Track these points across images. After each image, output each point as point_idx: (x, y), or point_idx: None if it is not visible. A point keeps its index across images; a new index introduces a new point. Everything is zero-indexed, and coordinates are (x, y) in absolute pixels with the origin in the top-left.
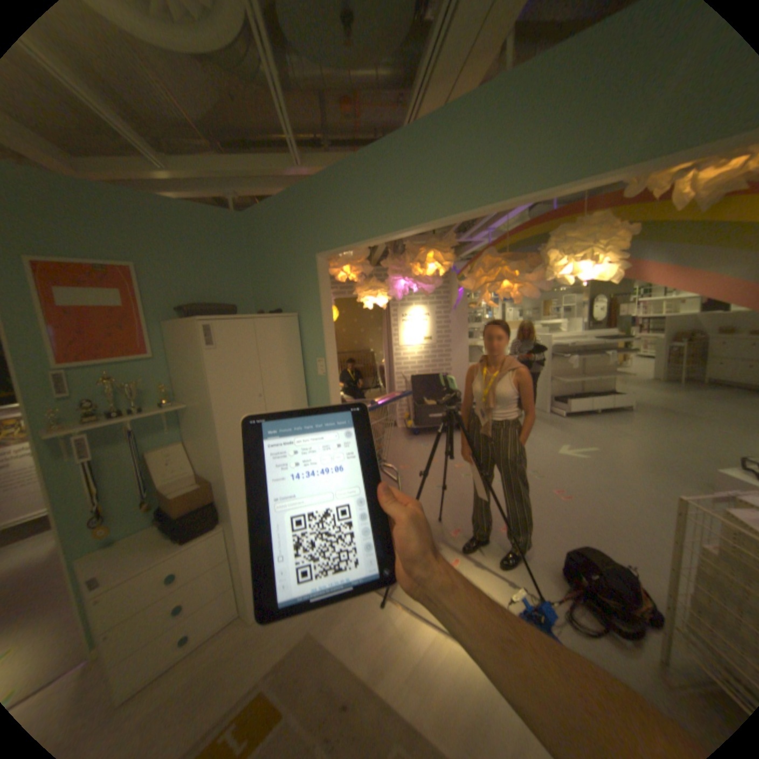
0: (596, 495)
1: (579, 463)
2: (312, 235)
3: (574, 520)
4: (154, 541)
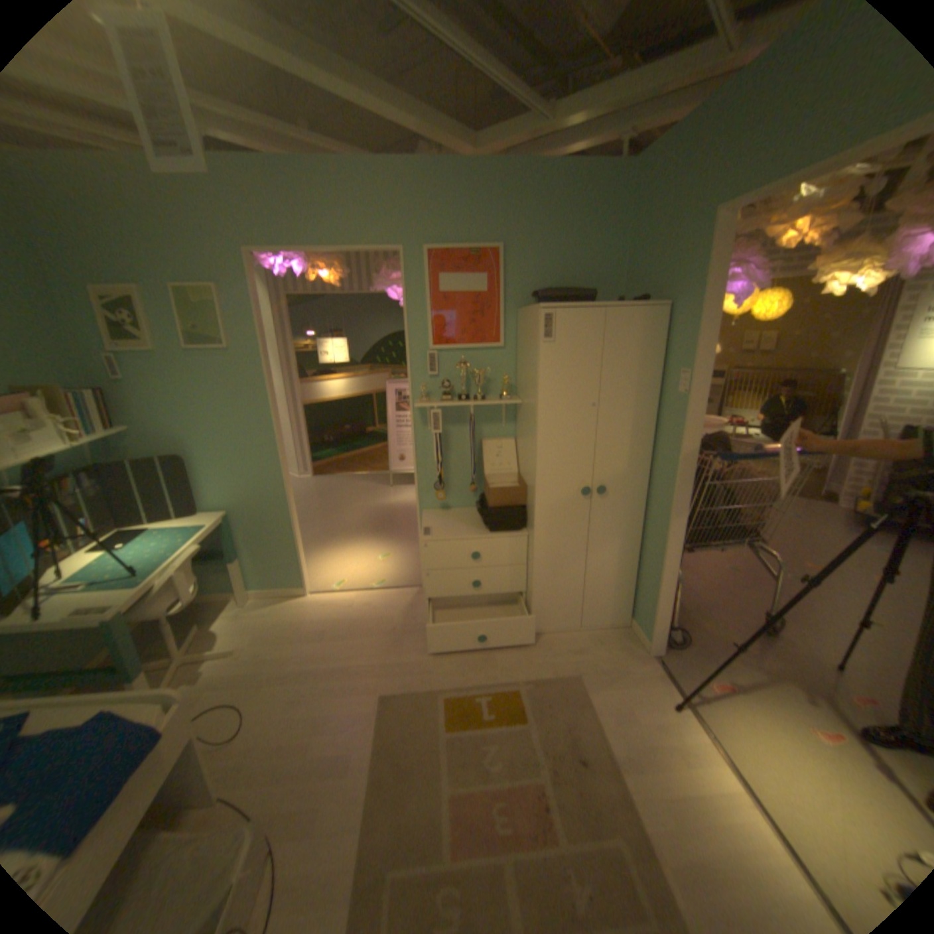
0: None
1: None
2: (720, 174)
3: None
4: (473, 519)
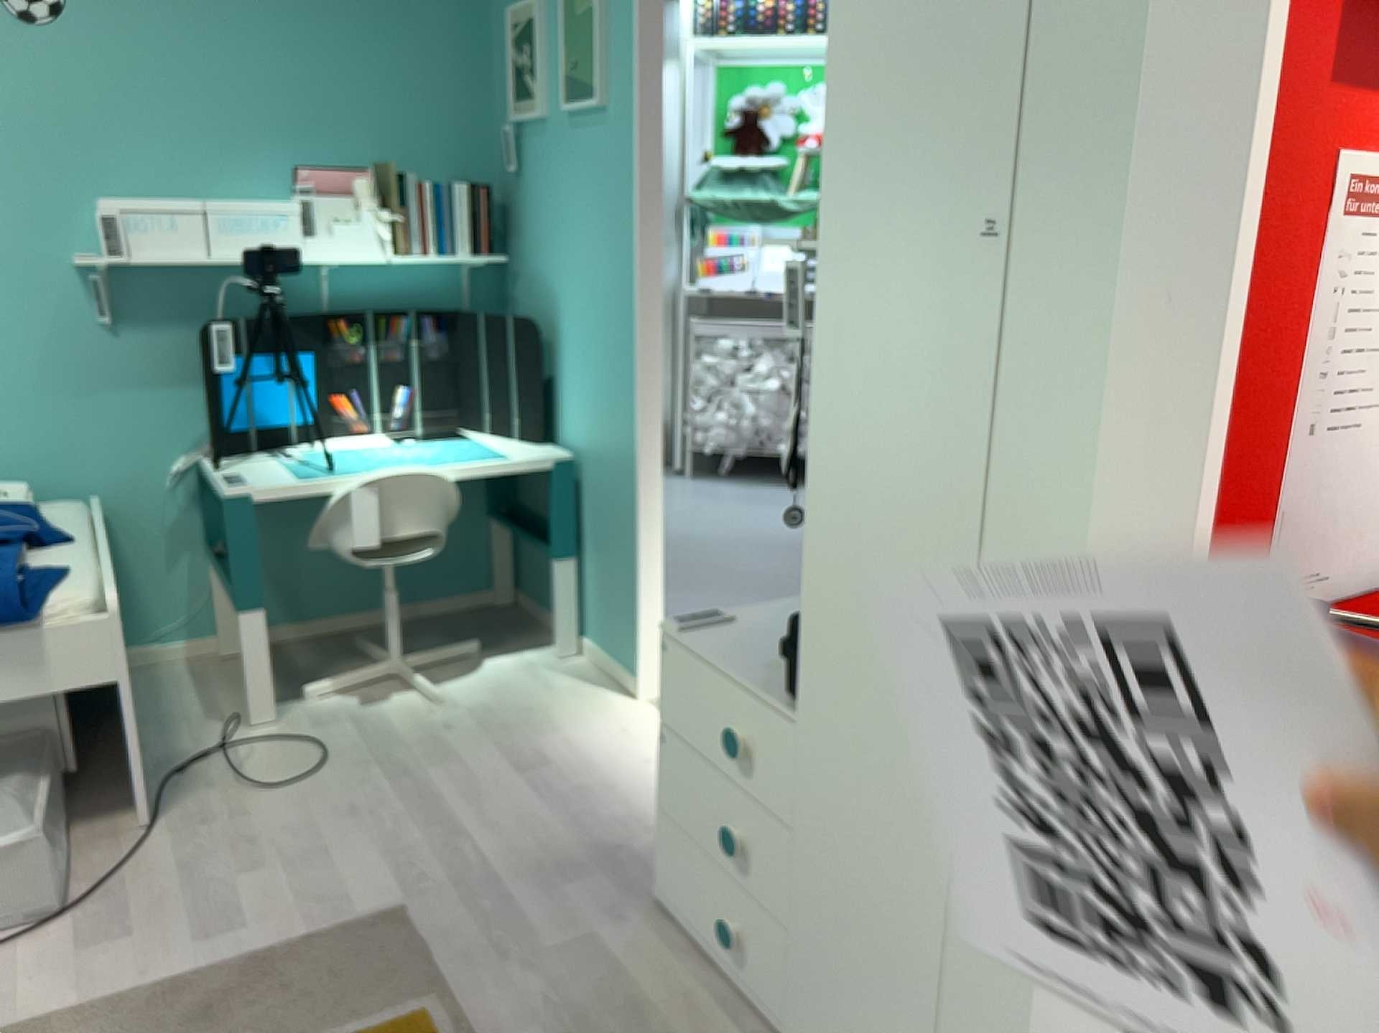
0: None
1: None
2: None
3: None
4: None
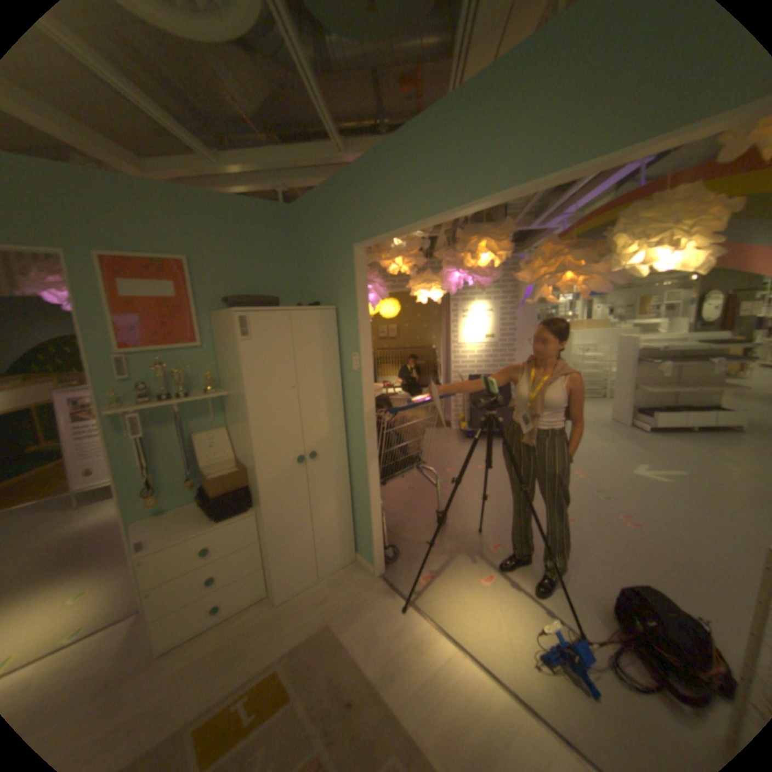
0: (675, 527)
1: (659, 487)
2: (351, 225)
3: (640, 552)
4: (196, 515)
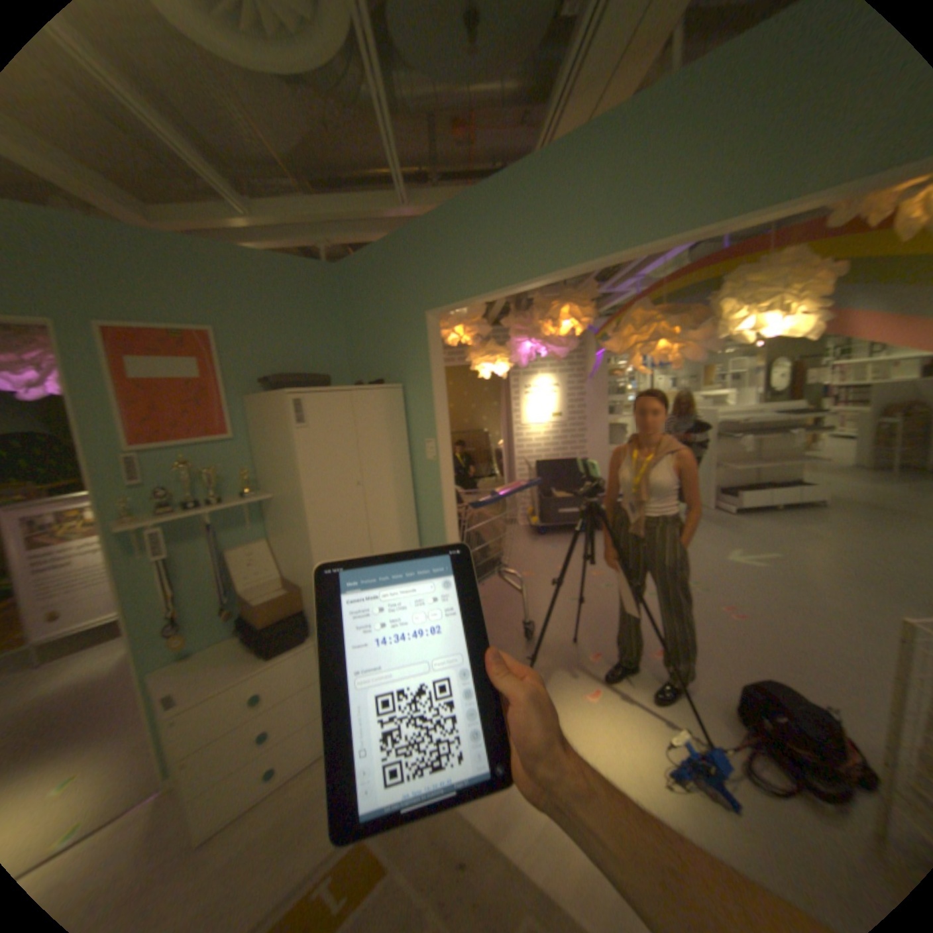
0: (781, 614)
1: (756, 573)
2: (422, 289)
3: (751, 646)
4: (237, 654)
